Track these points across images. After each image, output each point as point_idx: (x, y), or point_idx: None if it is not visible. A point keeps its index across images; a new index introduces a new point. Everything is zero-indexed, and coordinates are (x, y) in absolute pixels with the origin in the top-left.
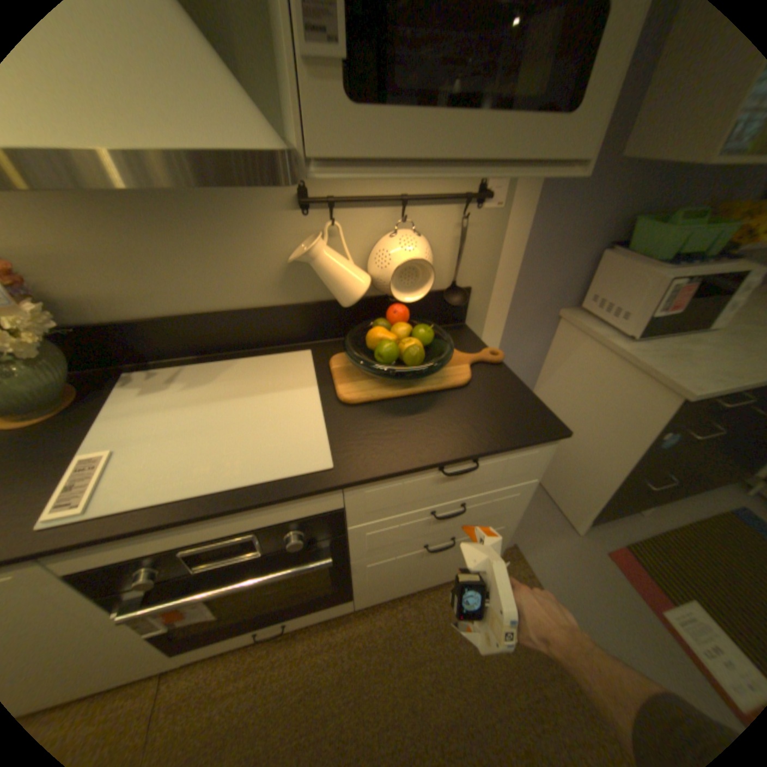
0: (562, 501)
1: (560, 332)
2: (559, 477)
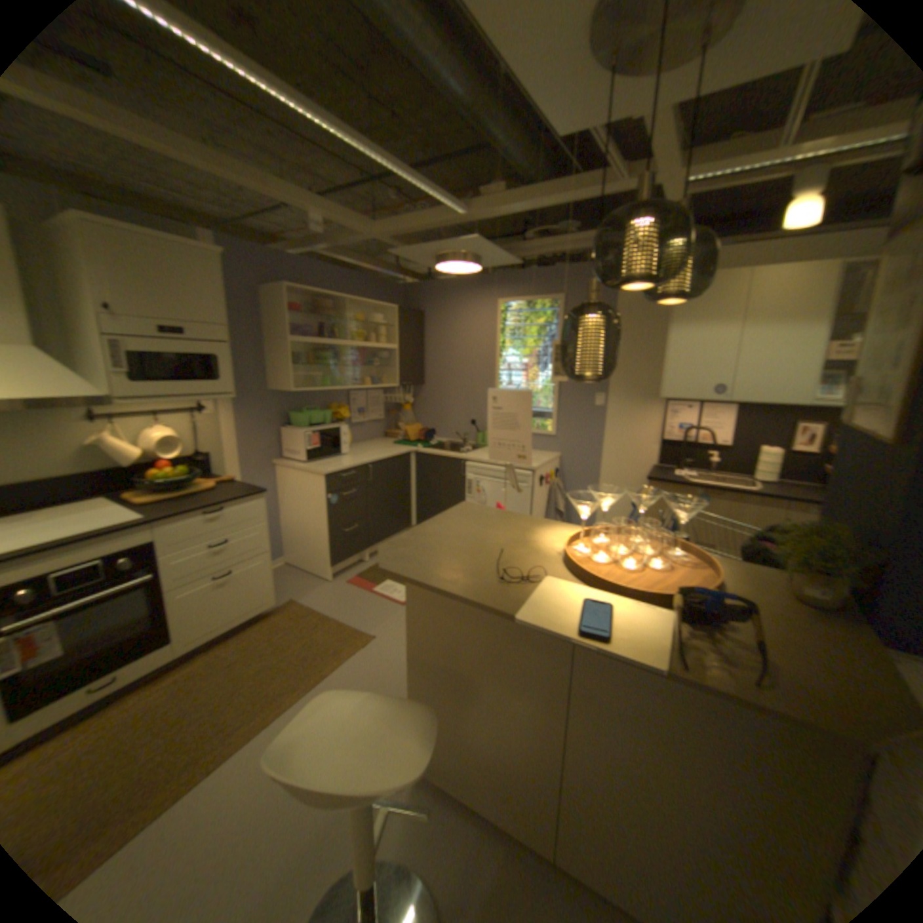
0: (318, 570)
1: (280, 472)
2: (312, 556)
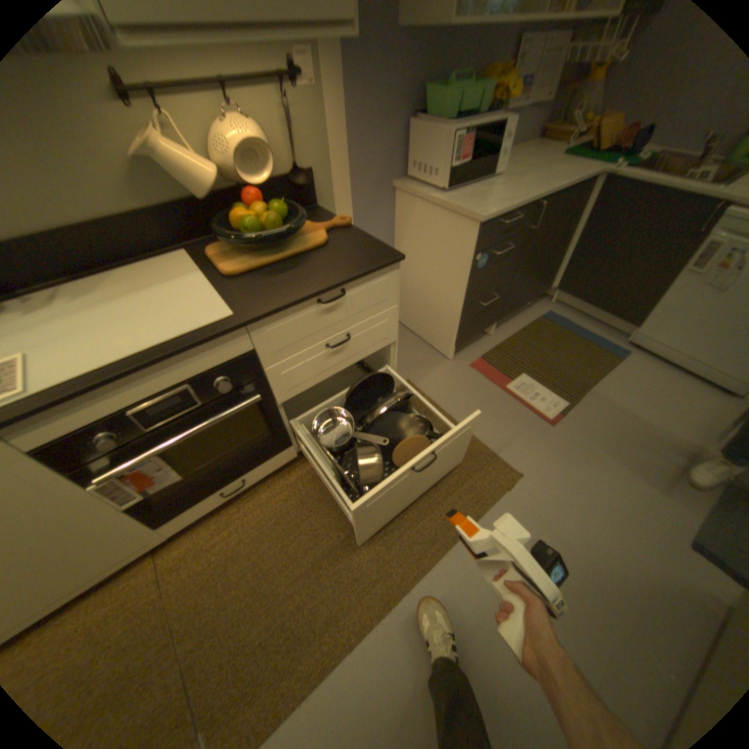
0: (434, 341)
1: (398, 202)
2: (427, 324)
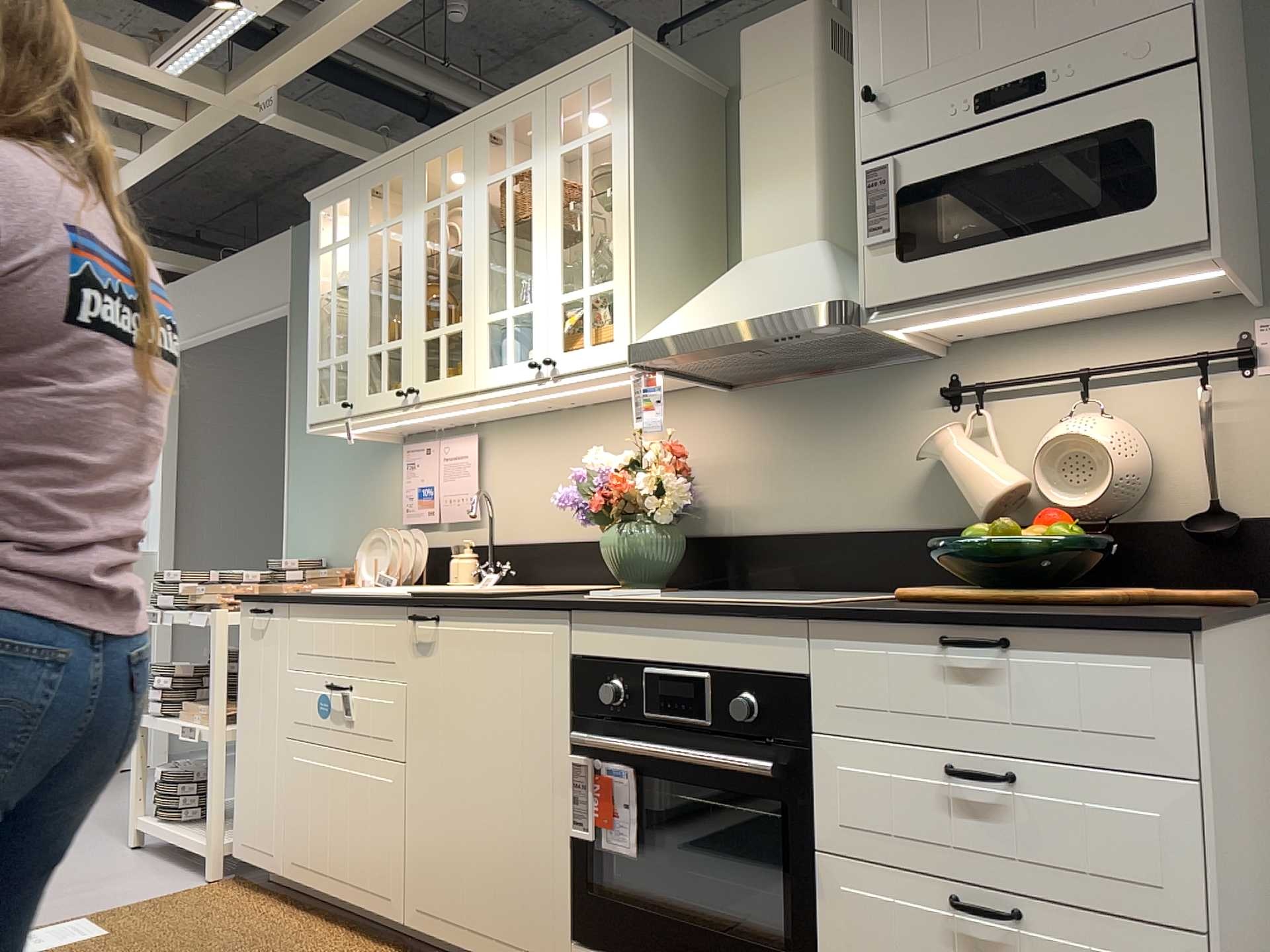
0: None
1: None
2: None
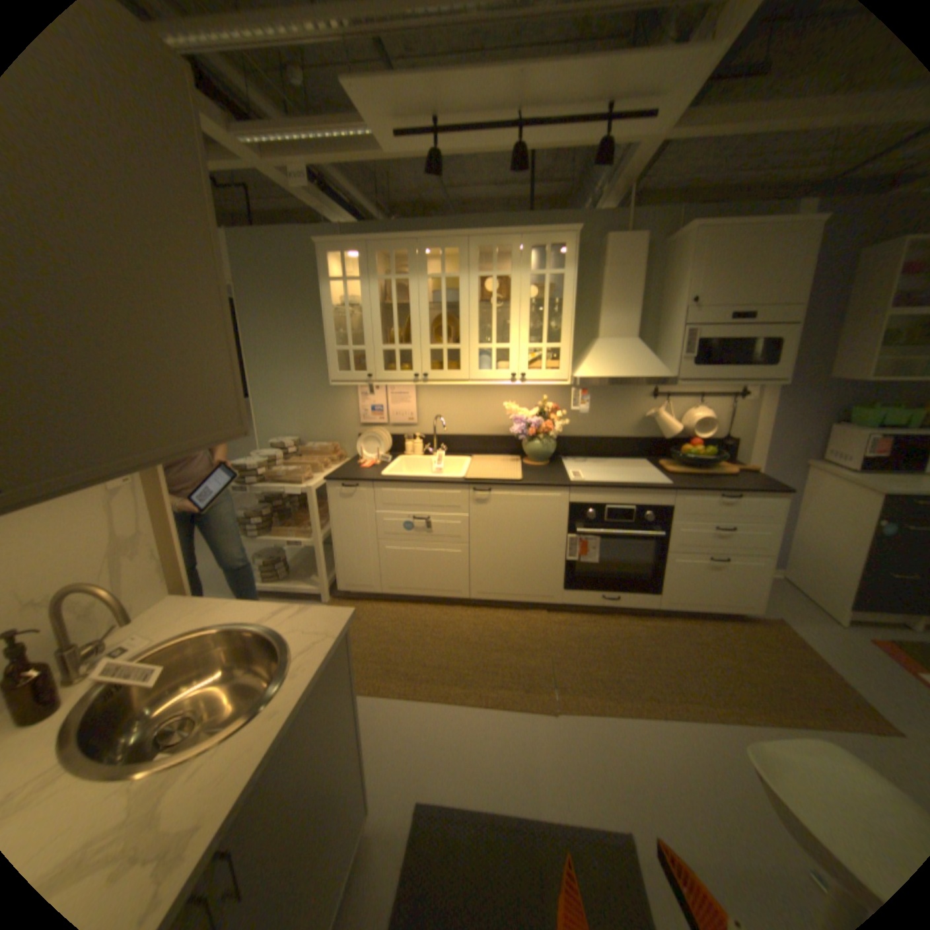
0: (829, 605)
1: (812, 475)
2: (824, 585)
